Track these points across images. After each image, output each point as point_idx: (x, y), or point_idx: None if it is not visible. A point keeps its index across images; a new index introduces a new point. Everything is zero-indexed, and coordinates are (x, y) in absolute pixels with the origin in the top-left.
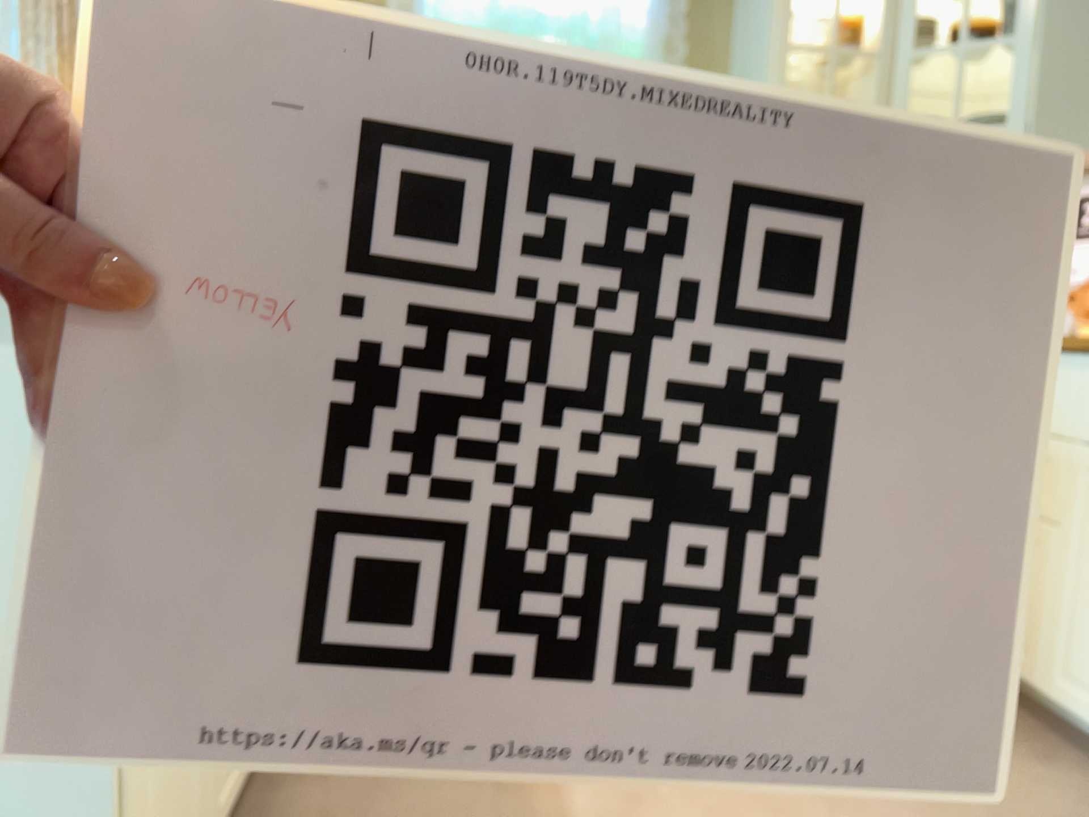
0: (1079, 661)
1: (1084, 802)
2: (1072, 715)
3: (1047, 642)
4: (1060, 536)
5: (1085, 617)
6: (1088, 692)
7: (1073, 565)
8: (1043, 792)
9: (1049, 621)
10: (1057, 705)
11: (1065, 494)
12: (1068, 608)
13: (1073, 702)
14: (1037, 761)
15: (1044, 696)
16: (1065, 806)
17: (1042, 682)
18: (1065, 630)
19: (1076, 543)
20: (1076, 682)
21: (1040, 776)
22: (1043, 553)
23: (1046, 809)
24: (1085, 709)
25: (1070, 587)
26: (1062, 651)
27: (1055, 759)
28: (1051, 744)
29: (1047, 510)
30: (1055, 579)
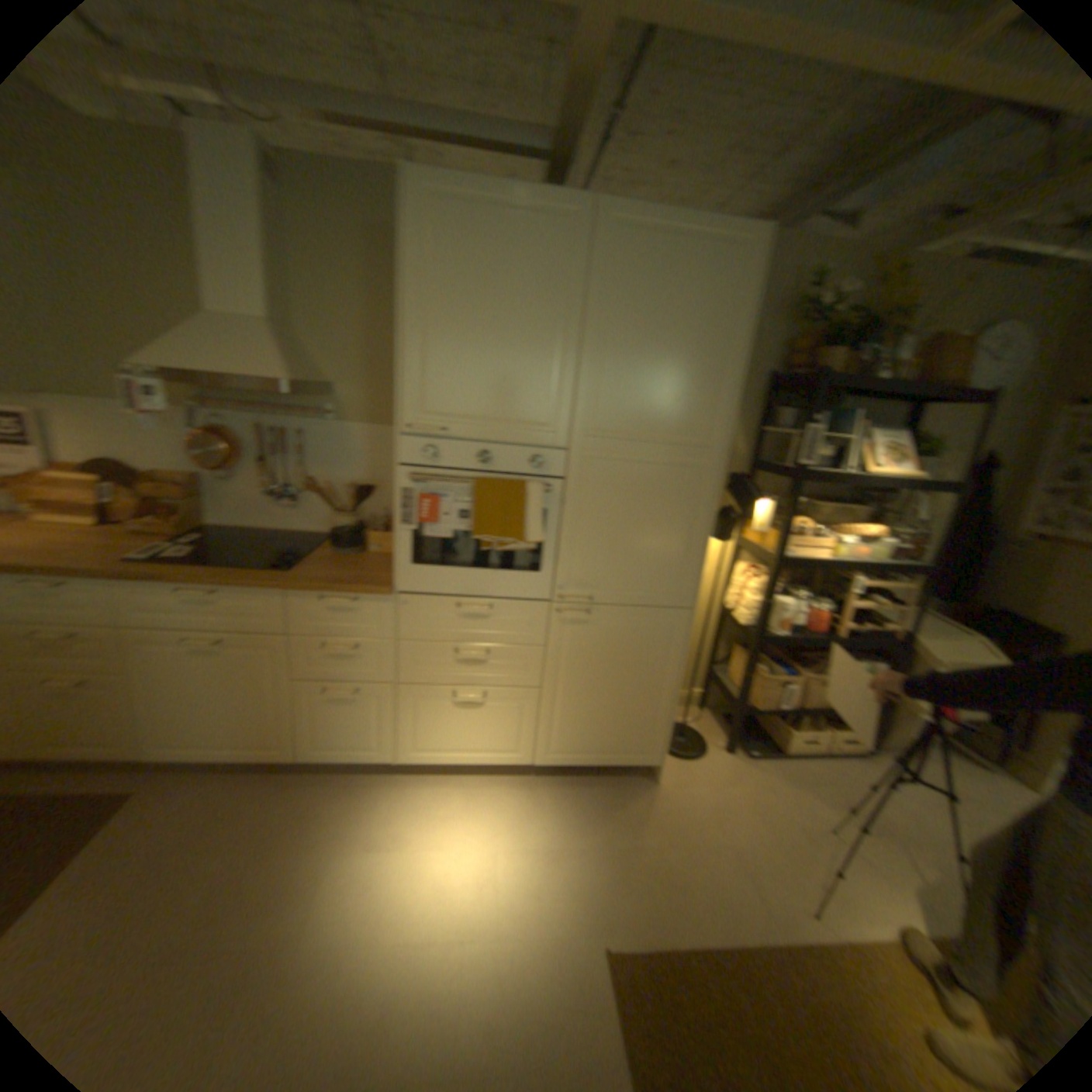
0: (152, 739)
1: (192, 803)
2: (156, 765)
3: (123, 739)
4: (113, 684)
5: (148, 718)
6: (164, 751)
7: (130, 696)
8: (172, 816)
9: (121, 728)
10: (143, 765)
11: (108, 660)
12: (134, 718)
13: (155, 759)
14: (151, 801)
15: (131, 764)
16: (188, 814)
17: (127, 759)
18: (136, 729)
19: (128, 684)
20: (154, 750)
21: (161, 808)
22: (102, 695)
23: (183, 824)
24: (164, 759)
25: (132, 707)
26: (138, 739)
27: (156, 791)
28: (146, 784)
29: (96, 672)
30: (117, 706)
